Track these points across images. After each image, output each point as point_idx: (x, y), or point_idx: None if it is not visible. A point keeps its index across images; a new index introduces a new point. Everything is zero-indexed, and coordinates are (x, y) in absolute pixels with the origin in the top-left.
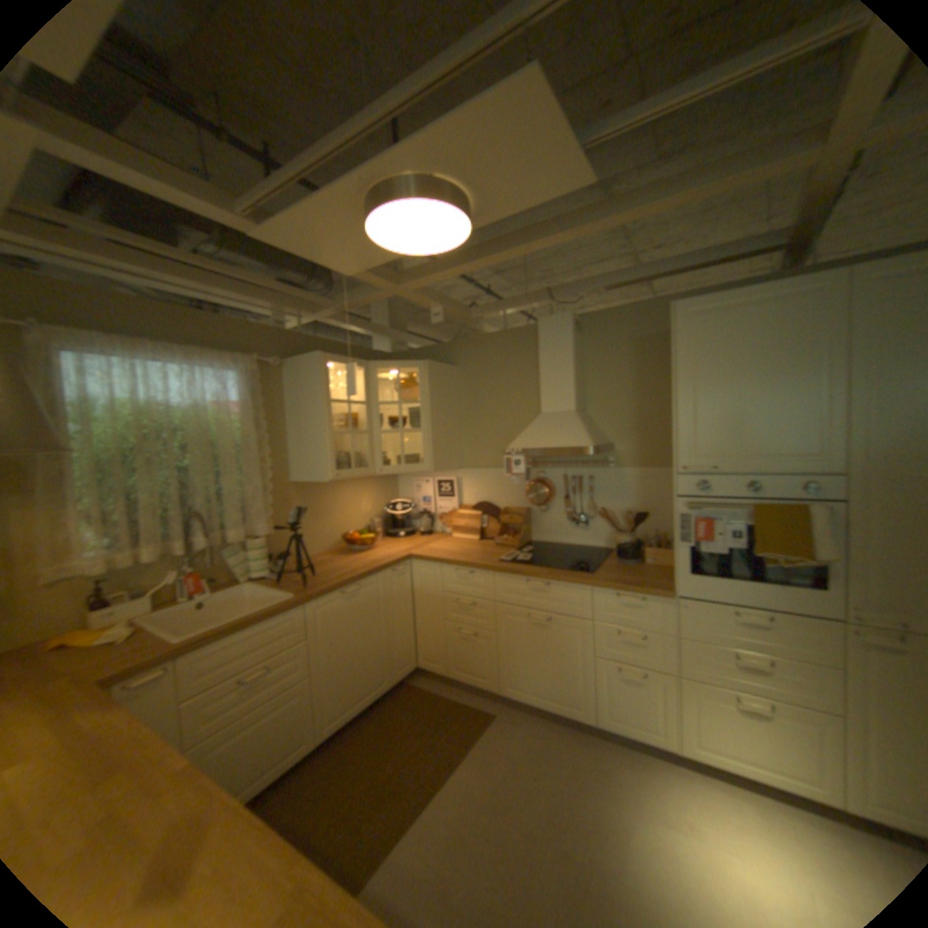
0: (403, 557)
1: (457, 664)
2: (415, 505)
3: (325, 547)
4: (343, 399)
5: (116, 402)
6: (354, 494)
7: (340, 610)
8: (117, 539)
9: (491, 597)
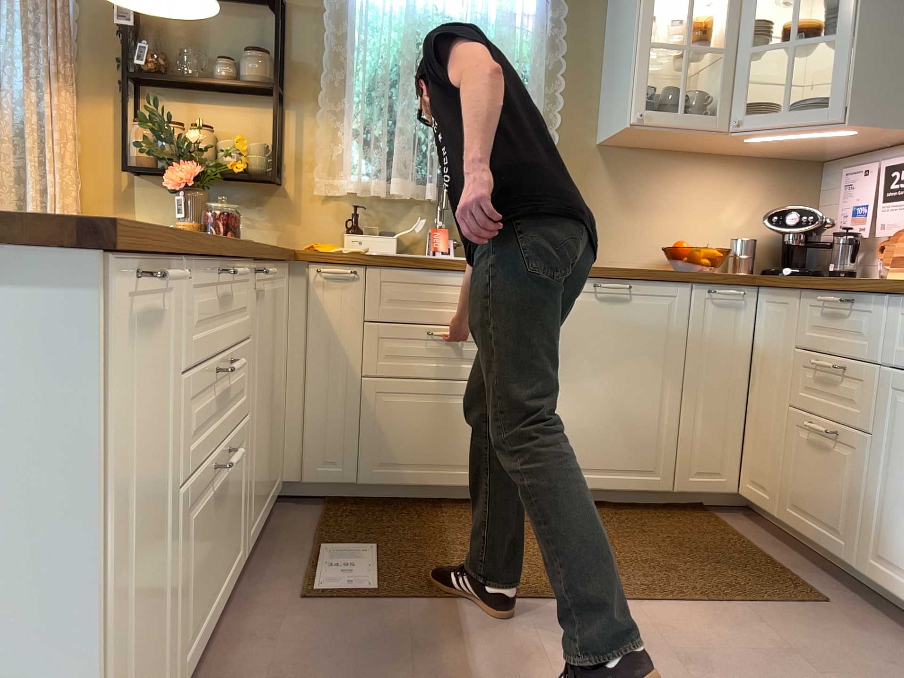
0: (744, 276)
1: (799, 495)
2: (841, 223)
3: (644, 261)
4: (711, 5)
5: (402, 5)
6: (718, 187)
7: (594, 310)
8: (384, 164)
9: (878, 355)
